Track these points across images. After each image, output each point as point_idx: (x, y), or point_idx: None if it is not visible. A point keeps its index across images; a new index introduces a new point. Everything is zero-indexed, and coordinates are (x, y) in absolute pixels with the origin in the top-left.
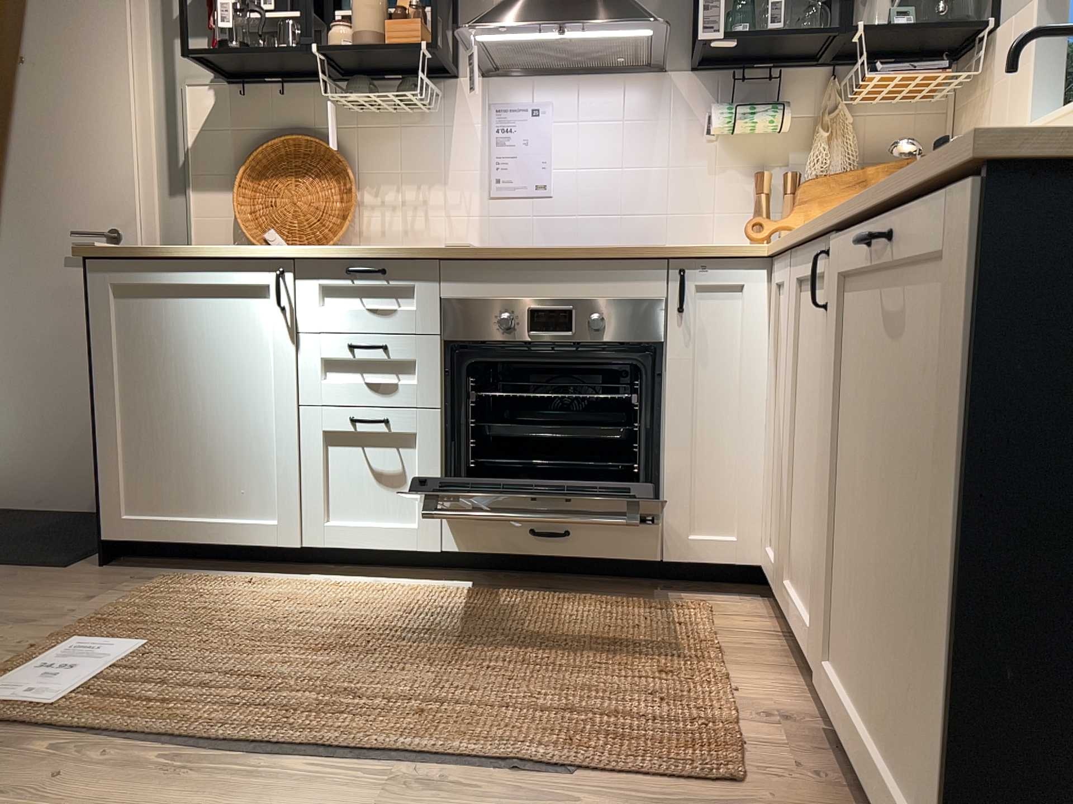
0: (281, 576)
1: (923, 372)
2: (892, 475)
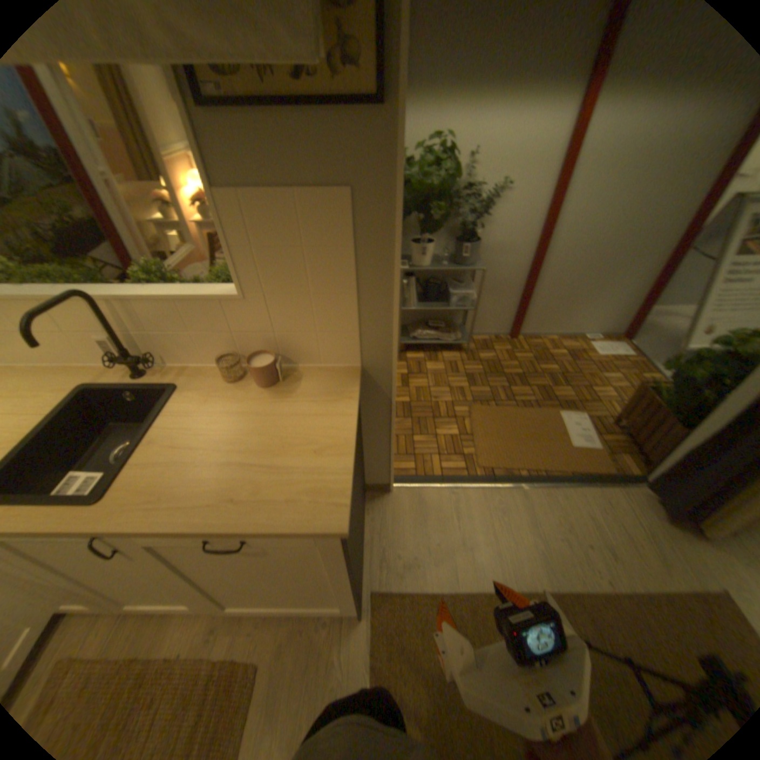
0: None
1: (276, 559)
2: (257, 576)
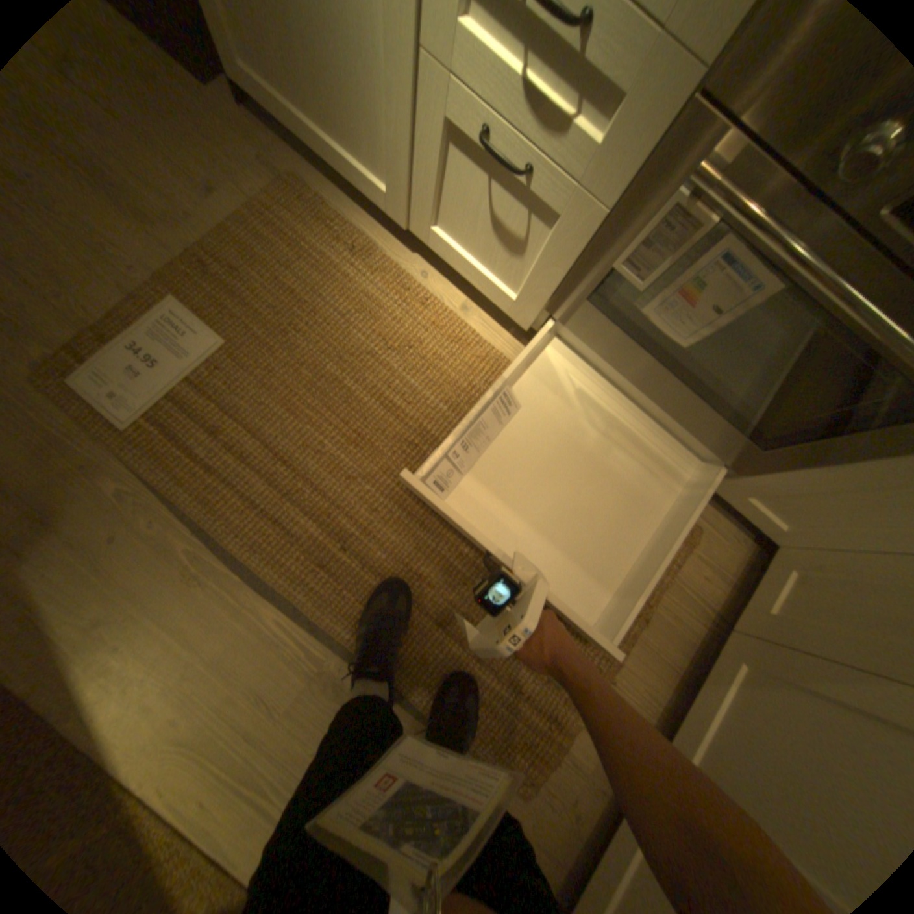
0: (391, 236)
1: None
2: None
